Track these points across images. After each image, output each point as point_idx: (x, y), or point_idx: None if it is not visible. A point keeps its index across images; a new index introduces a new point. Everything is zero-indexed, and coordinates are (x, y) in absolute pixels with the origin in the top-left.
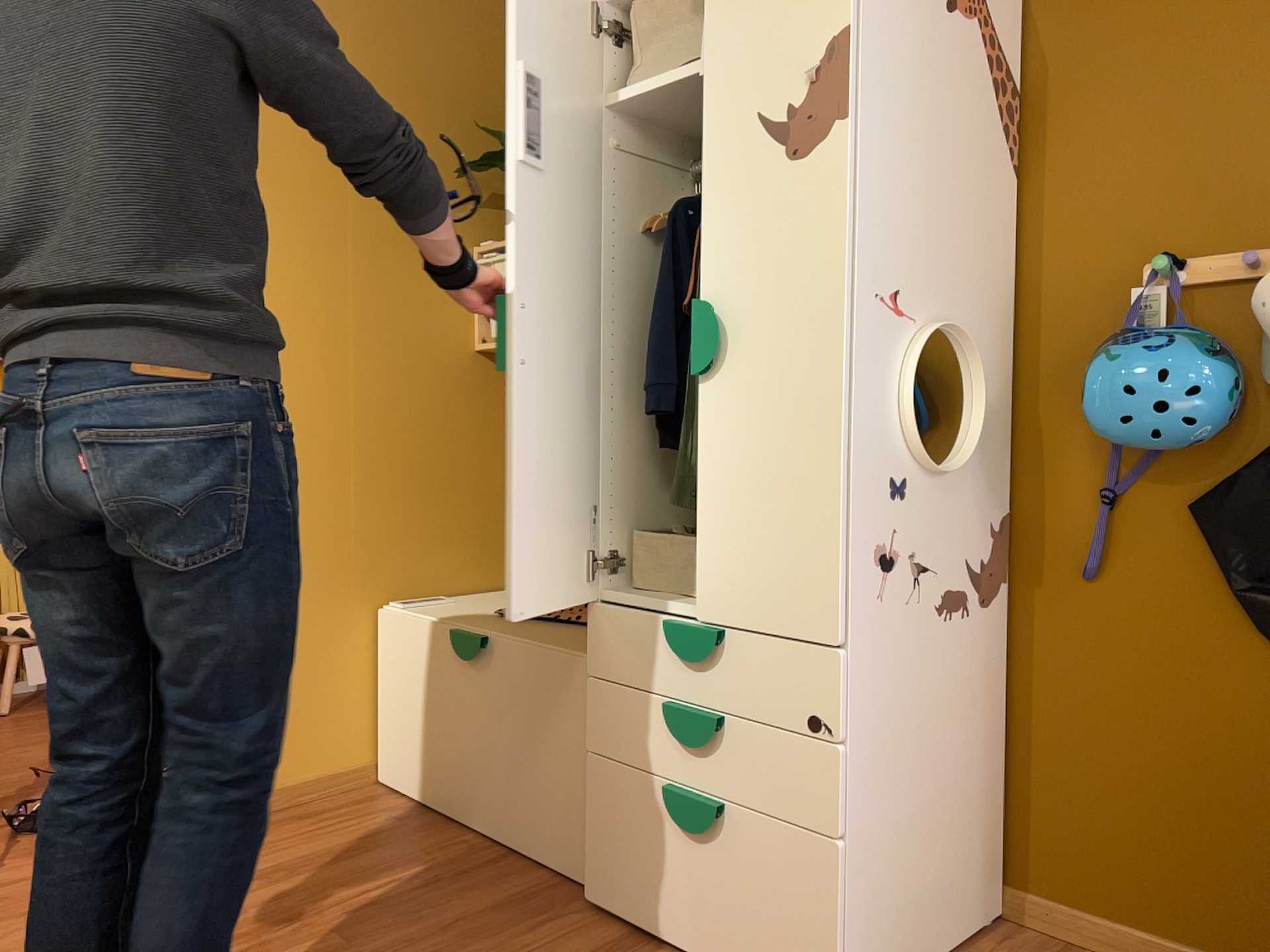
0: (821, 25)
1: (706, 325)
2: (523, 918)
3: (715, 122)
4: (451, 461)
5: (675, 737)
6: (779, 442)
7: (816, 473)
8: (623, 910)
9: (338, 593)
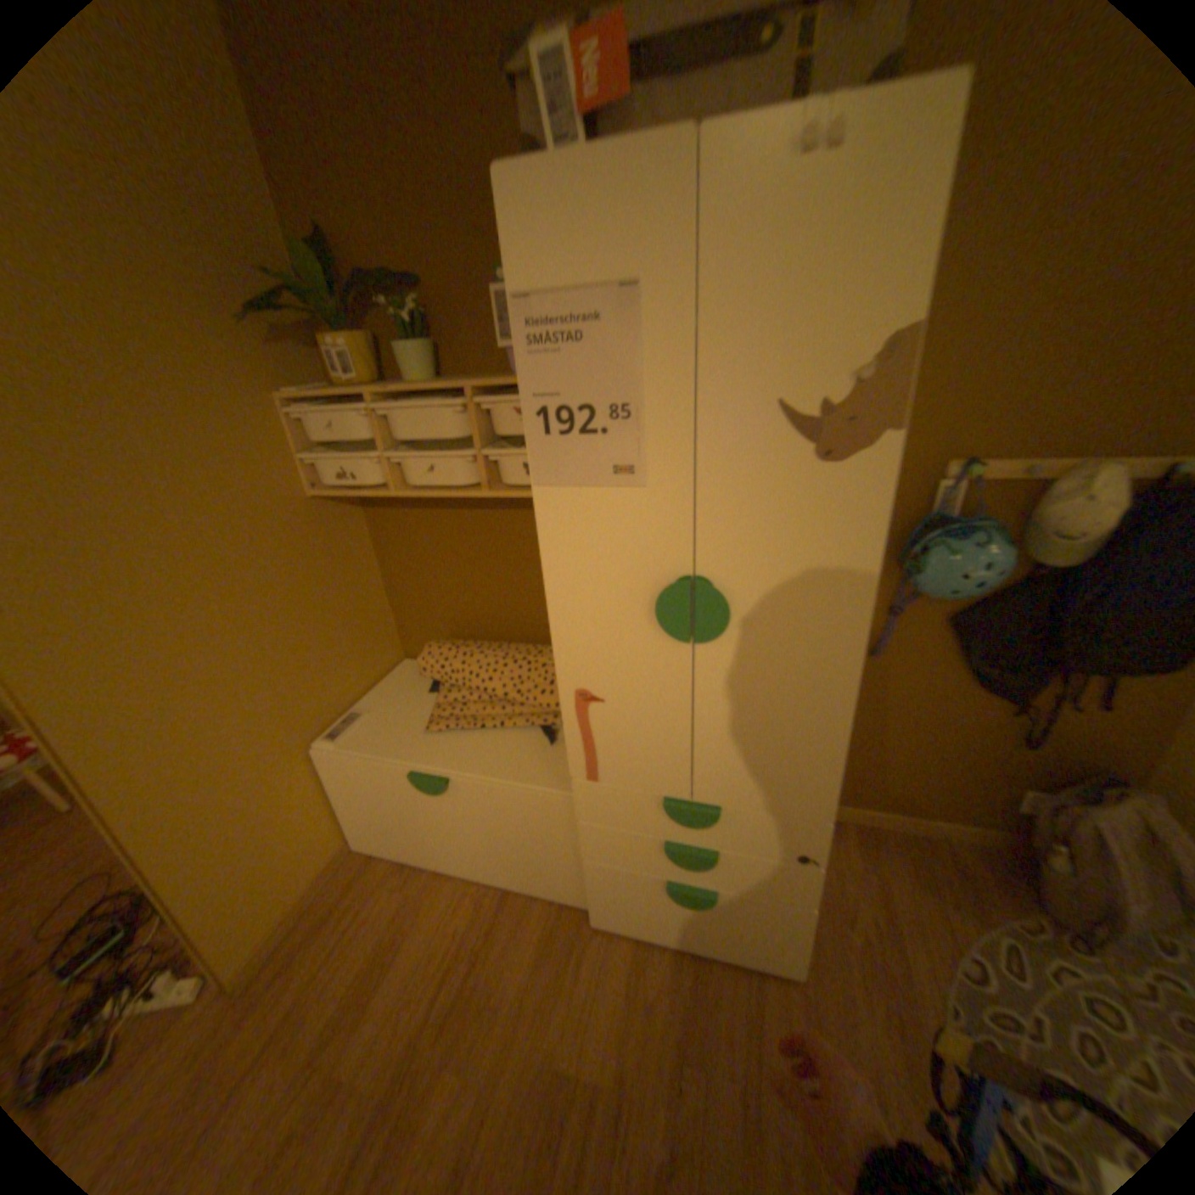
0: (881, 309)
1: (711, 607)
2: (562, 966)
3: (714, 397)
4: (322, 602)
5: (676, 864)
6: (784, 698)
7: (821, 723)
8: (627, 932)
9: (272, 761)
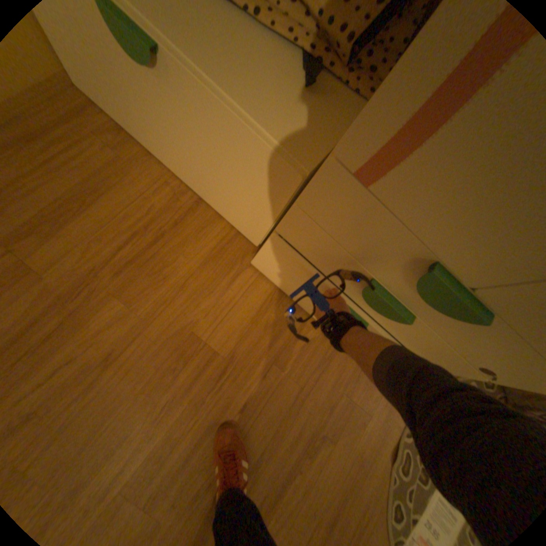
0: None
1: None
2: (223, 272)
3: None
4: None
5: (365, 296)
6: None
7: None
8: (277, 277)
9: None
